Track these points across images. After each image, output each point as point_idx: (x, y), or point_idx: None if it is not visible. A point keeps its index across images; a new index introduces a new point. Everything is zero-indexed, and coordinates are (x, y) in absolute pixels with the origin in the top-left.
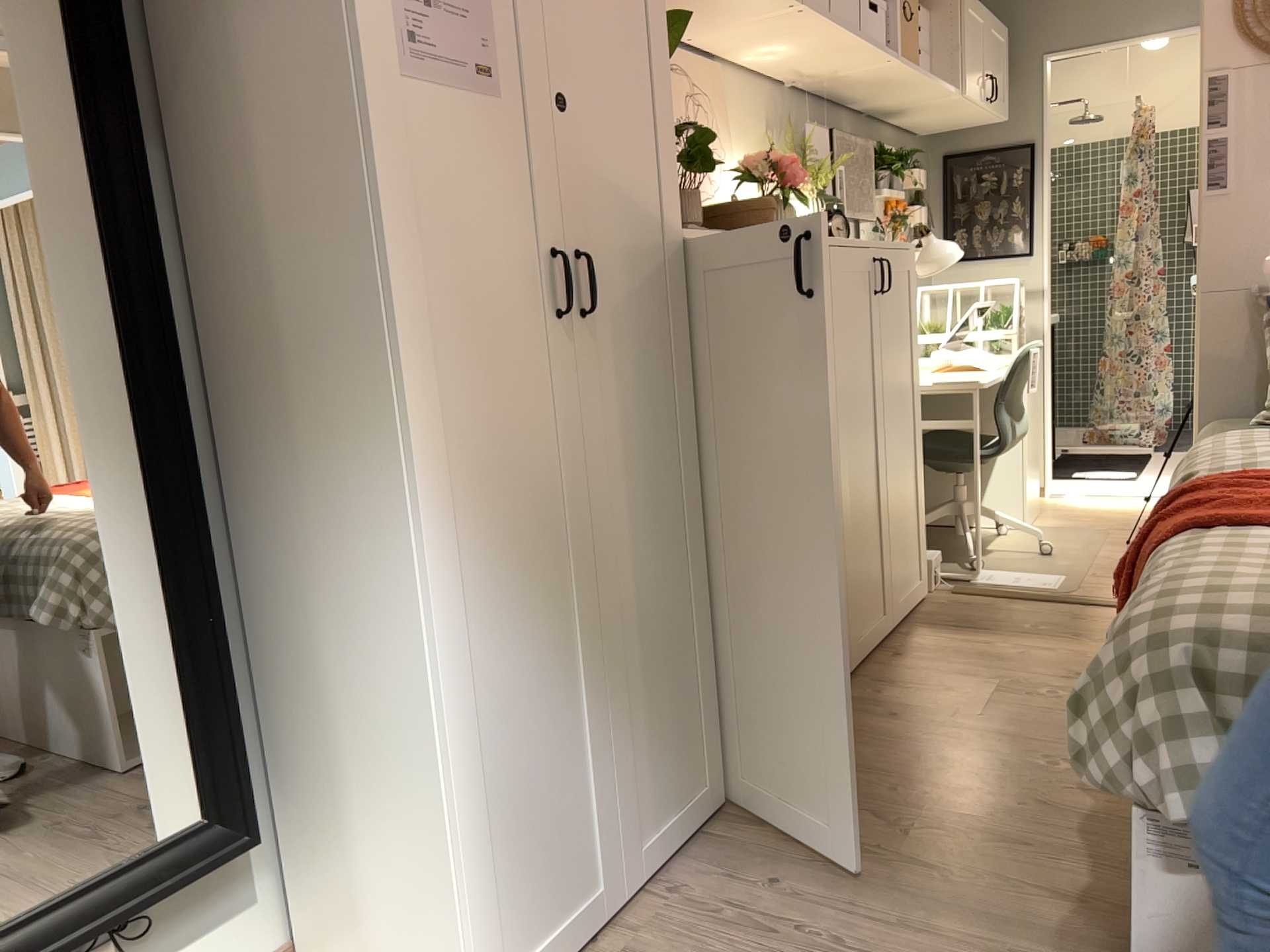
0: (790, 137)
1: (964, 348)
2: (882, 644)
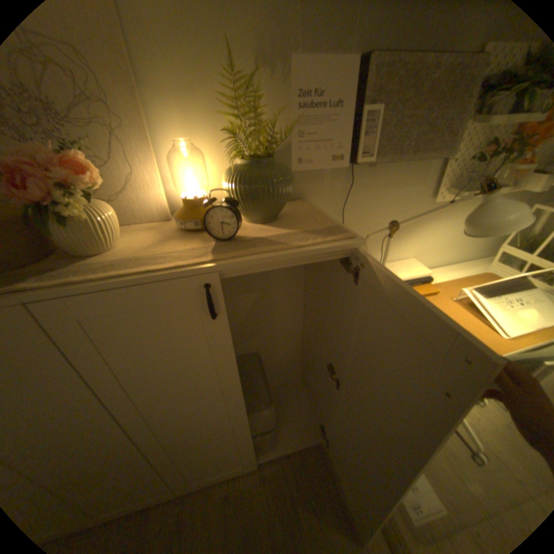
0: (242, 78)
1: (513, 290)
2: (234, 477)
